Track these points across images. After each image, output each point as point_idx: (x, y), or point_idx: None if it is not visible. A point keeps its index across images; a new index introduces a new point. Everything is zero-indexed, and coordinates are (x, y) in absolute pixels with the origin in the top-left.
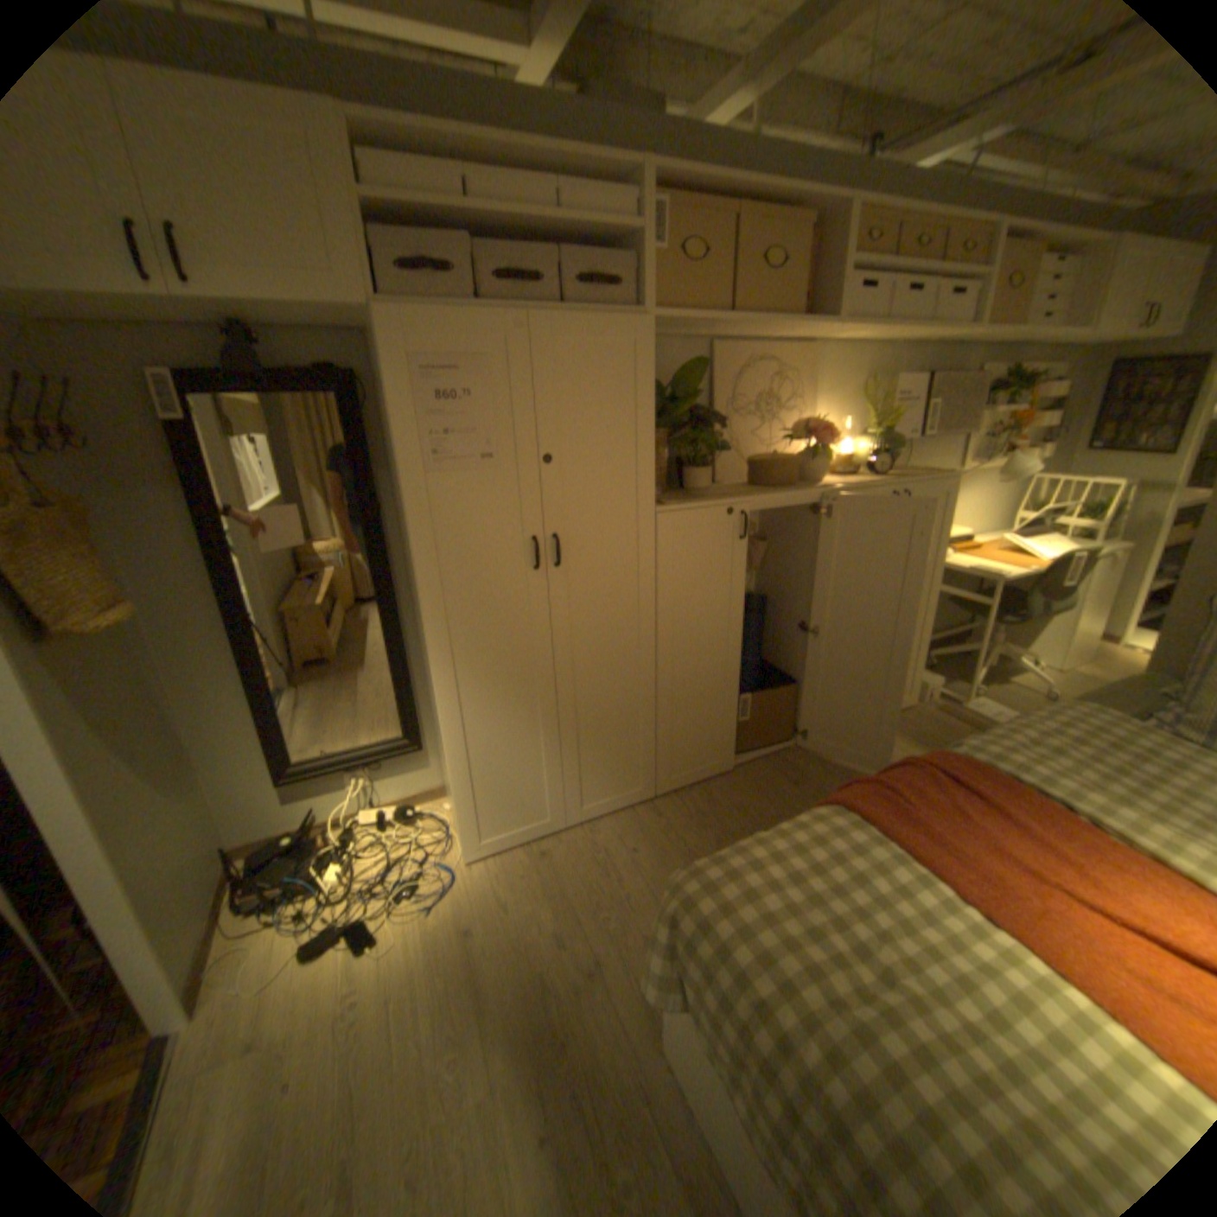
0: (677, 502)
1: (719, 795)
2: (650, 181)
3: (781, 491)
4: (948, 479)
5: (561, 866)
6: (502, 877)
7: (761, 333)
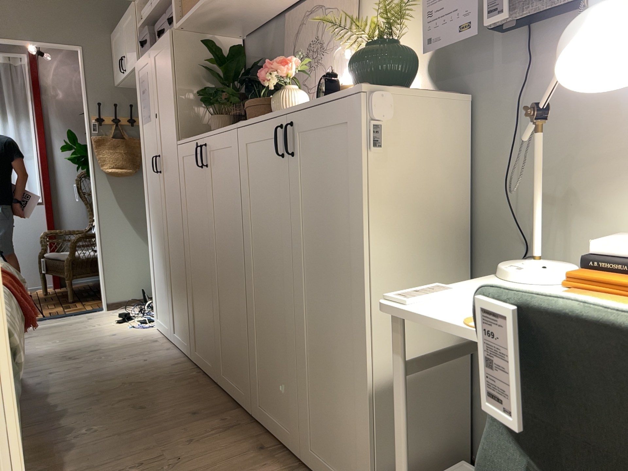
0: (186, 139)
1: (187, 383)
2: None
3: (221, 129)
4: (342, 100)
5: (142, 345)
6: (142, 335)
7: None
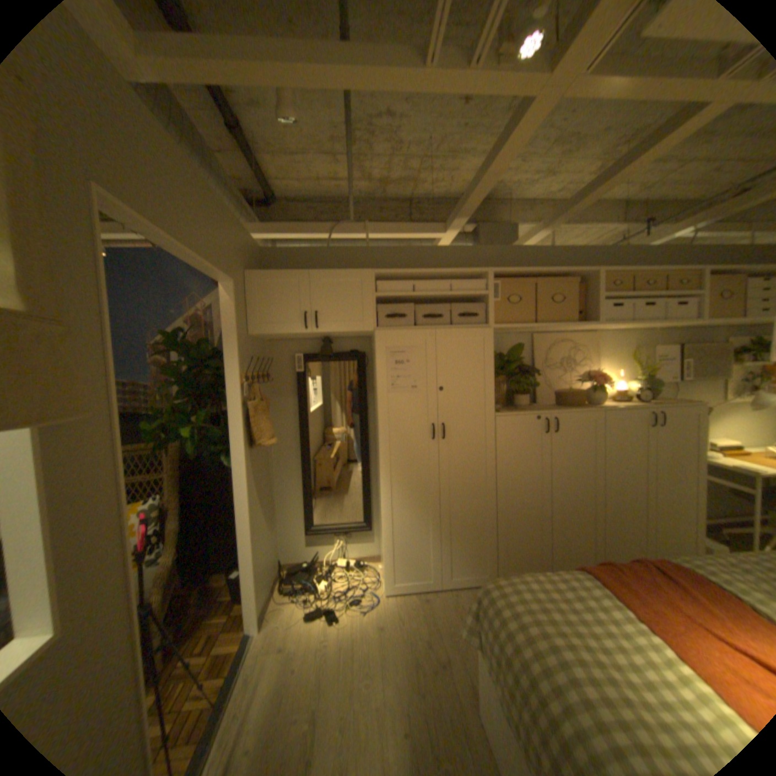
0: (507, 412)
1: None
2: (490, 277)
3: (571, 409)
4: (696, 407)
5: (436, 610)
6: (403, 608)
7: (559, 330)
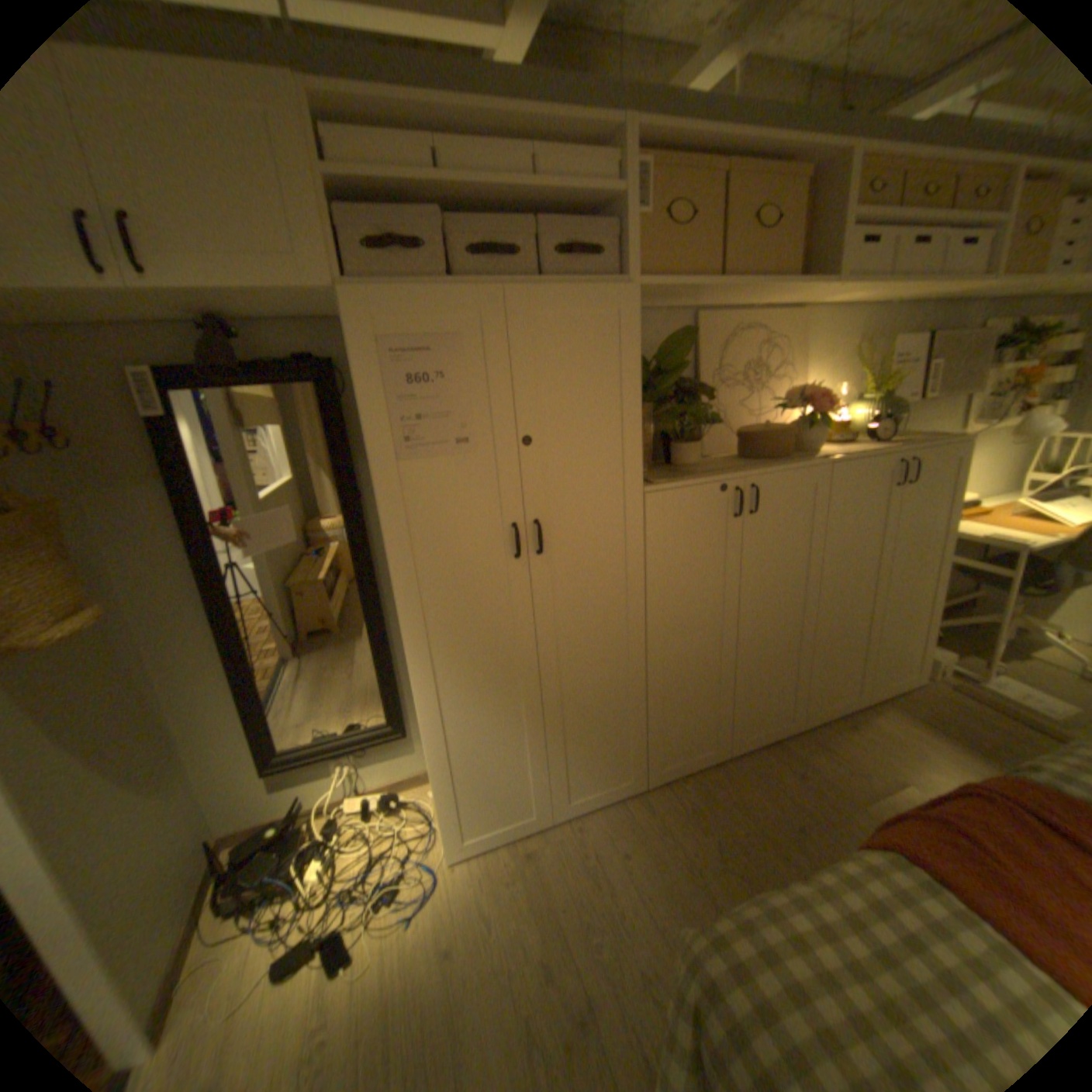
0: (666, 480)
1: (717, 790)
2: (632, 140)
3: (778, 463)
4: (960, 444)
5: (547, 874)
6: (485, 885)
7: (748, 301)
